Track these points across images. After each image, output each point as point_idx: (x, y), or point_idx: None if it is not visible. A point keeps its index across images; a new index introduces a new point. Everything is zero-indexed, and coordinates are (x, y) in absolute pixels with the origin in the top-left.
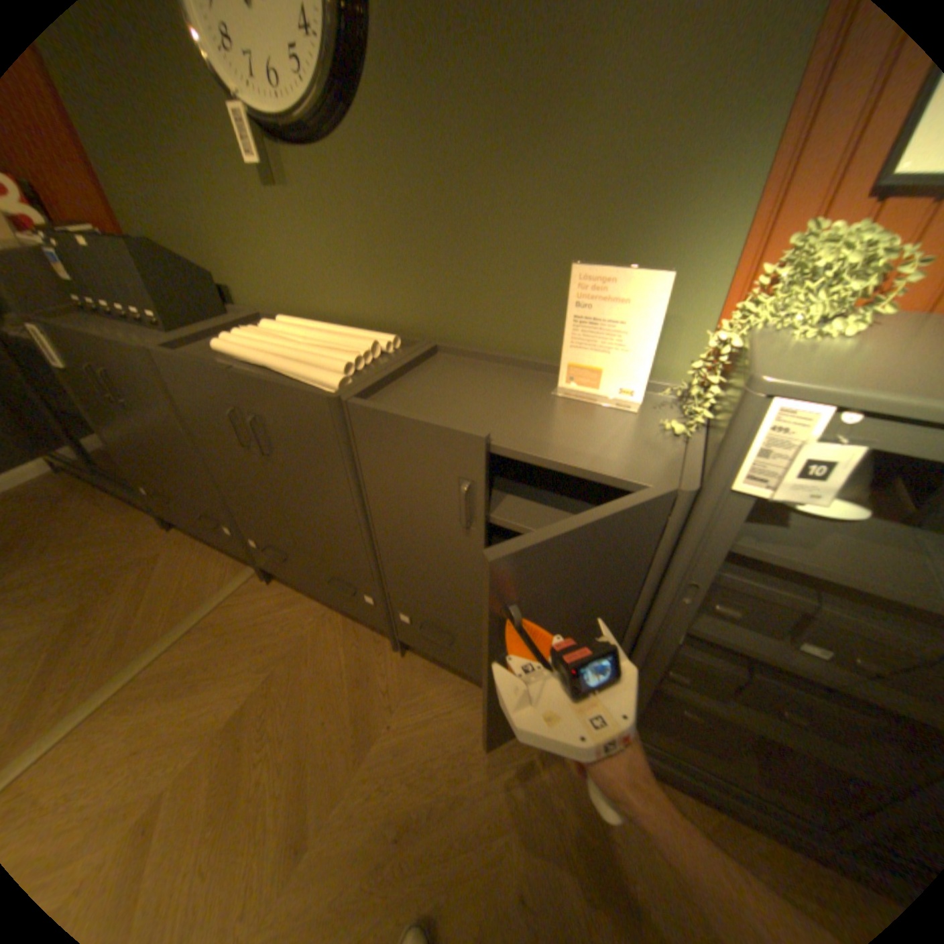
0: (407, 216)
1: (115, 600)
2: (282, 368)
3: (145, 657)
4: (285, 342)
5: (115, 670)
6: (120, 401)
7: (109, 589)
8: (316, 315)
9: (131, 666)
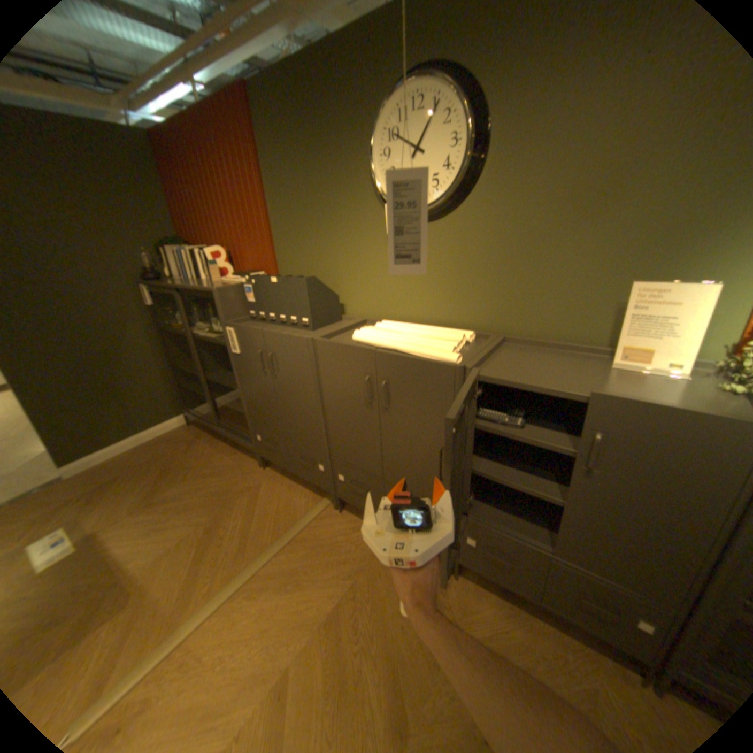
0: (492, 259)
1: (236, 515)
2: (410, 350)
3: (262, 559)
4: (401, 335)
5: (242, 566)
6: (275, 374)
7: (231, 506)
8: (407, 320)
9: (254, 564)
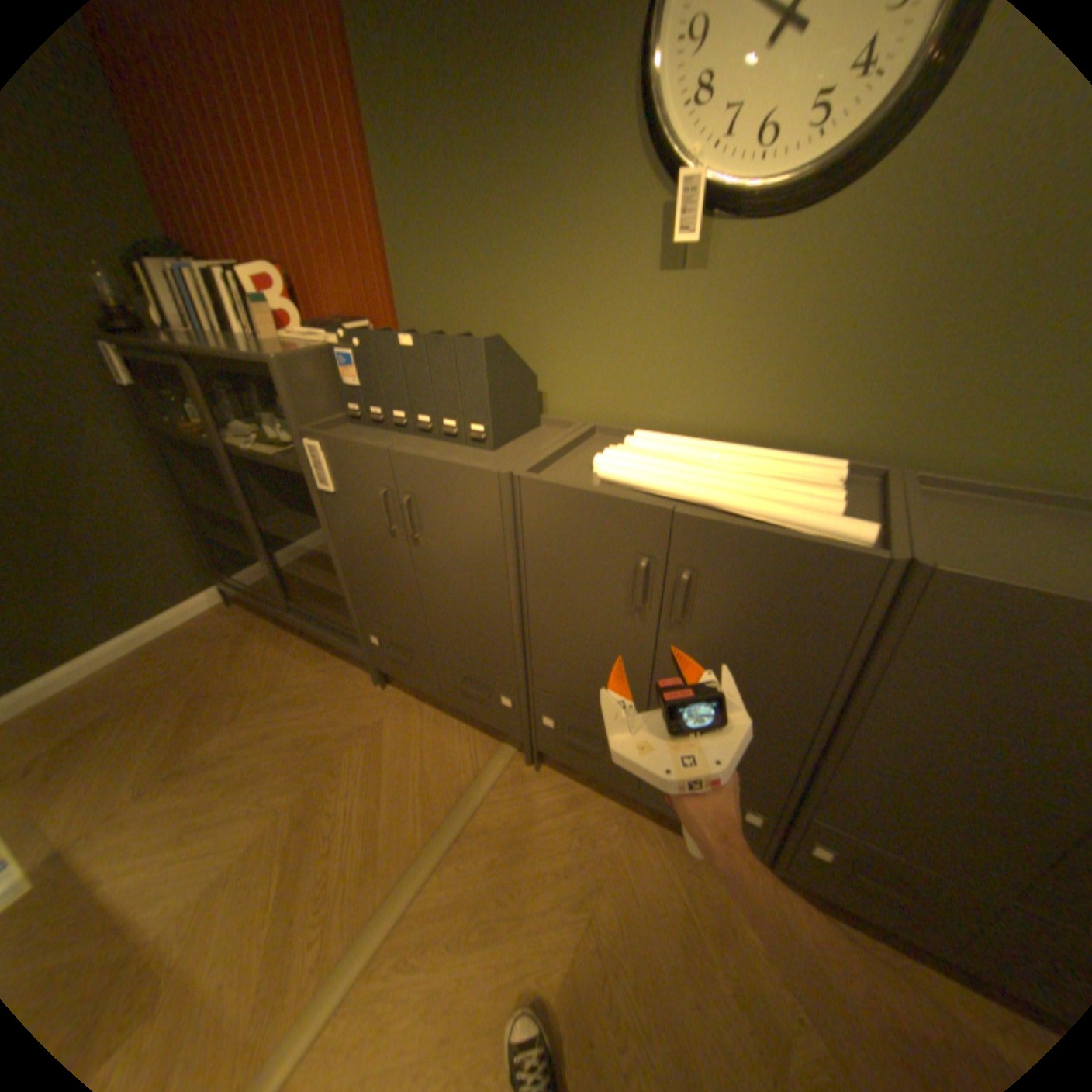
0: (921, 306)
1: (347, 785)
2: (751, 508)
3: (415, 878)
4: (706, 469)
5: (378, 895)
6: (416, 535)
7: (335, 768)
8: (685, 430)
9: (401, 892)
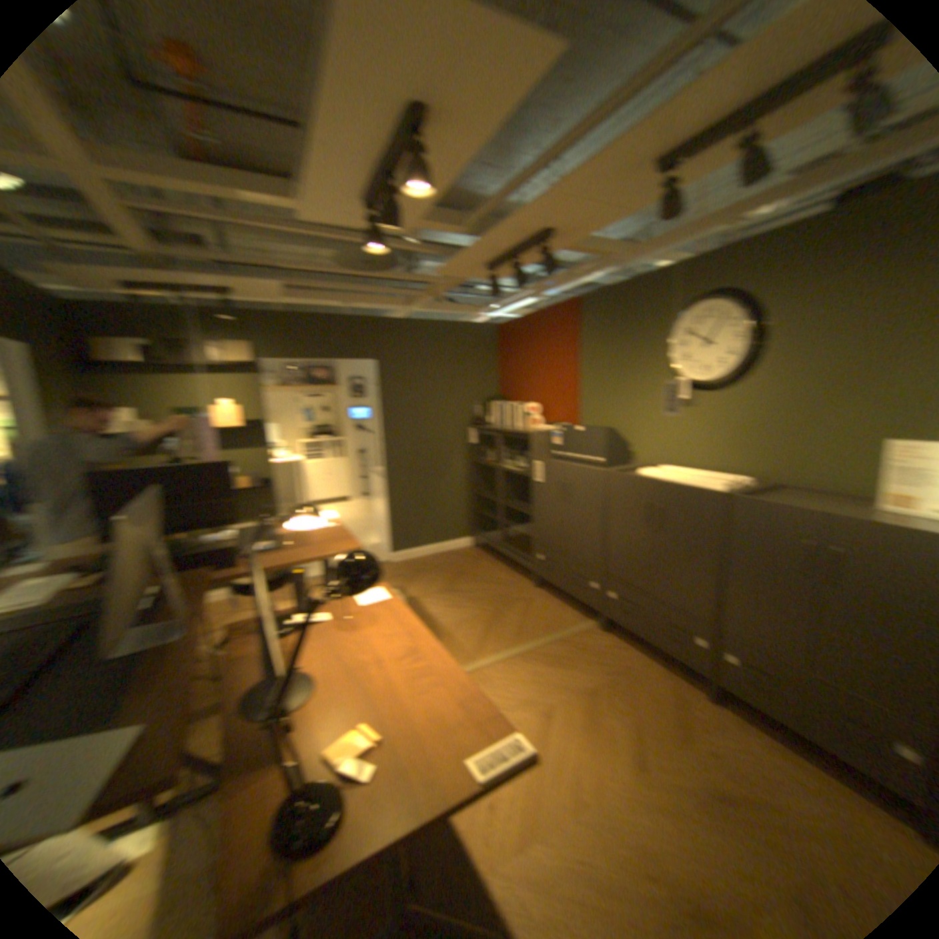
0: (773, 420)
1: (516, 614)
2: (689, 483)
3: (539, 644)
4: (684, 475)
5: (522, 644)
6: (570, 499)
7: (512, 607)
8: (693, 468)
9: (532, 645)
